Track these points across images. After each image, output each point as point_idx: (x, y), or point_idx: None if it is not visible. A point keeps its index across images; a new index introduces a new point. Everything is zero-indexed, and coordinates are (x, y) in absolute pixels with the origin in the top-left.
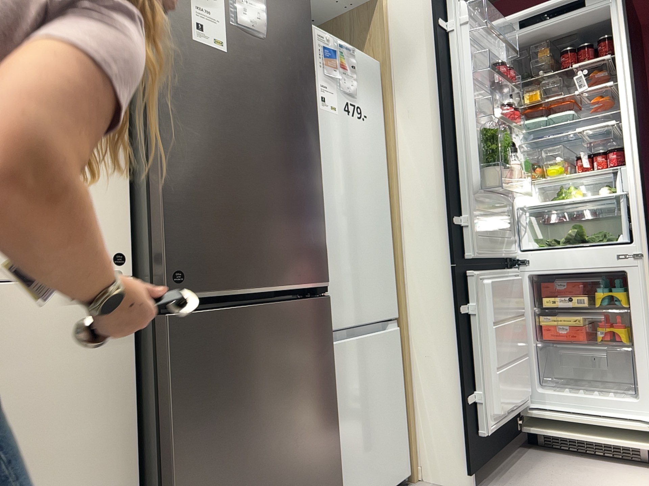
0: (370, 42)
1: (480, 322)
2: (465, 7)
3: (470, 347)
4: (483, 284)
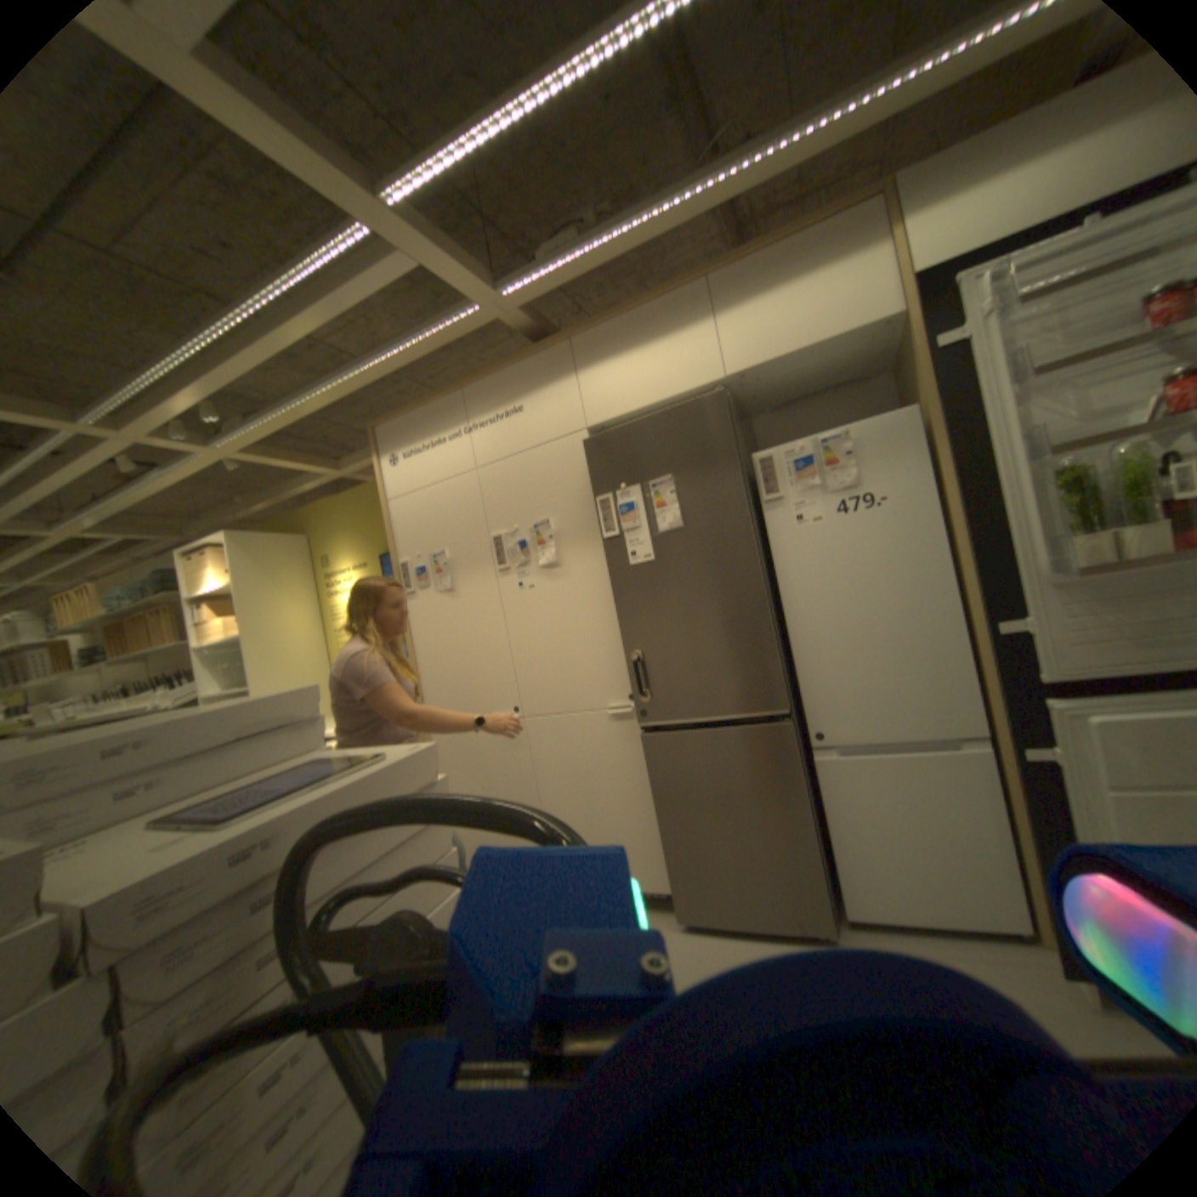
0: (916, 371)
1: (1072, 779)
2: (987, 285)
3: (1063, 810)
4: (1082, 722)
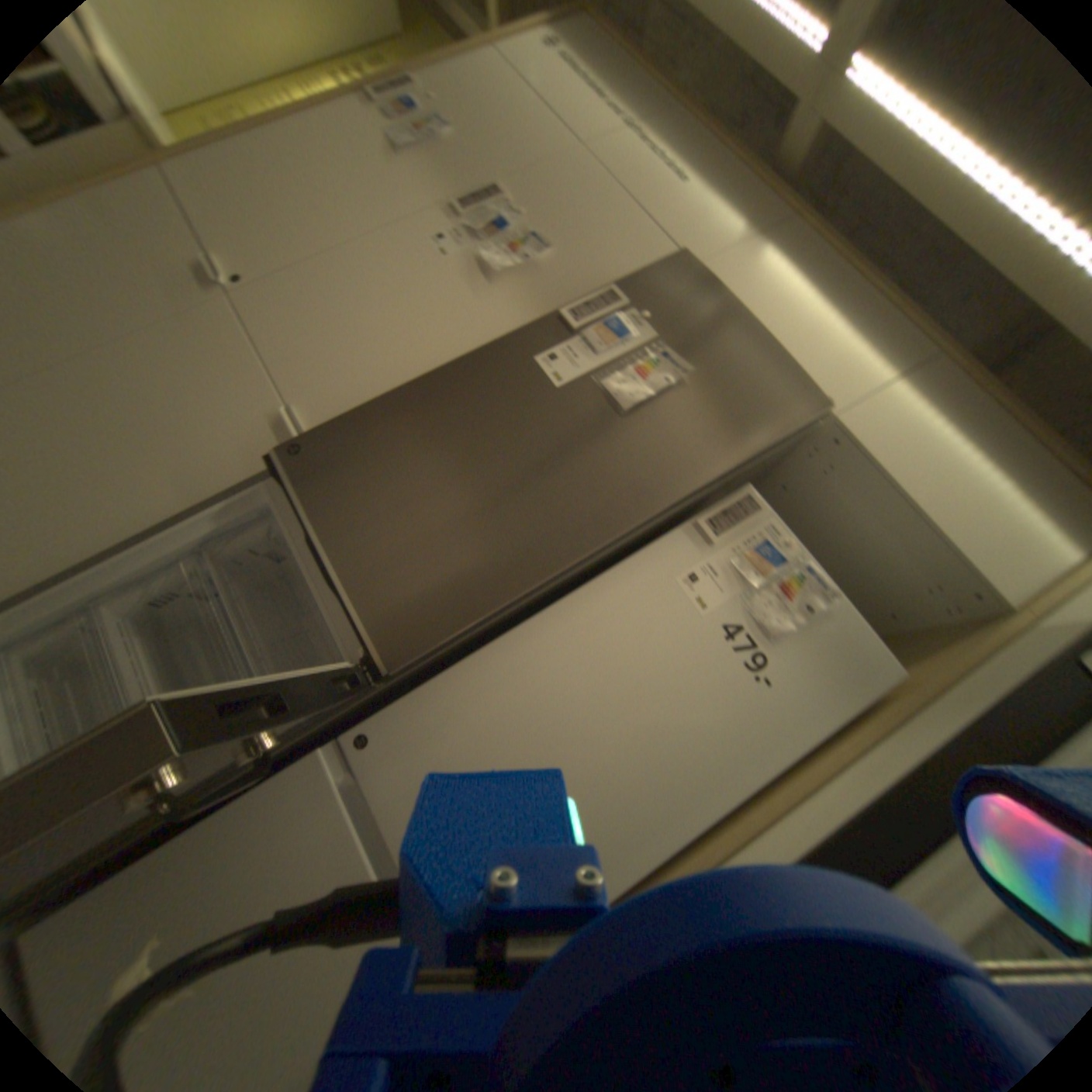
0: (935, 663)
1: None
2: None
3: None
4: None
